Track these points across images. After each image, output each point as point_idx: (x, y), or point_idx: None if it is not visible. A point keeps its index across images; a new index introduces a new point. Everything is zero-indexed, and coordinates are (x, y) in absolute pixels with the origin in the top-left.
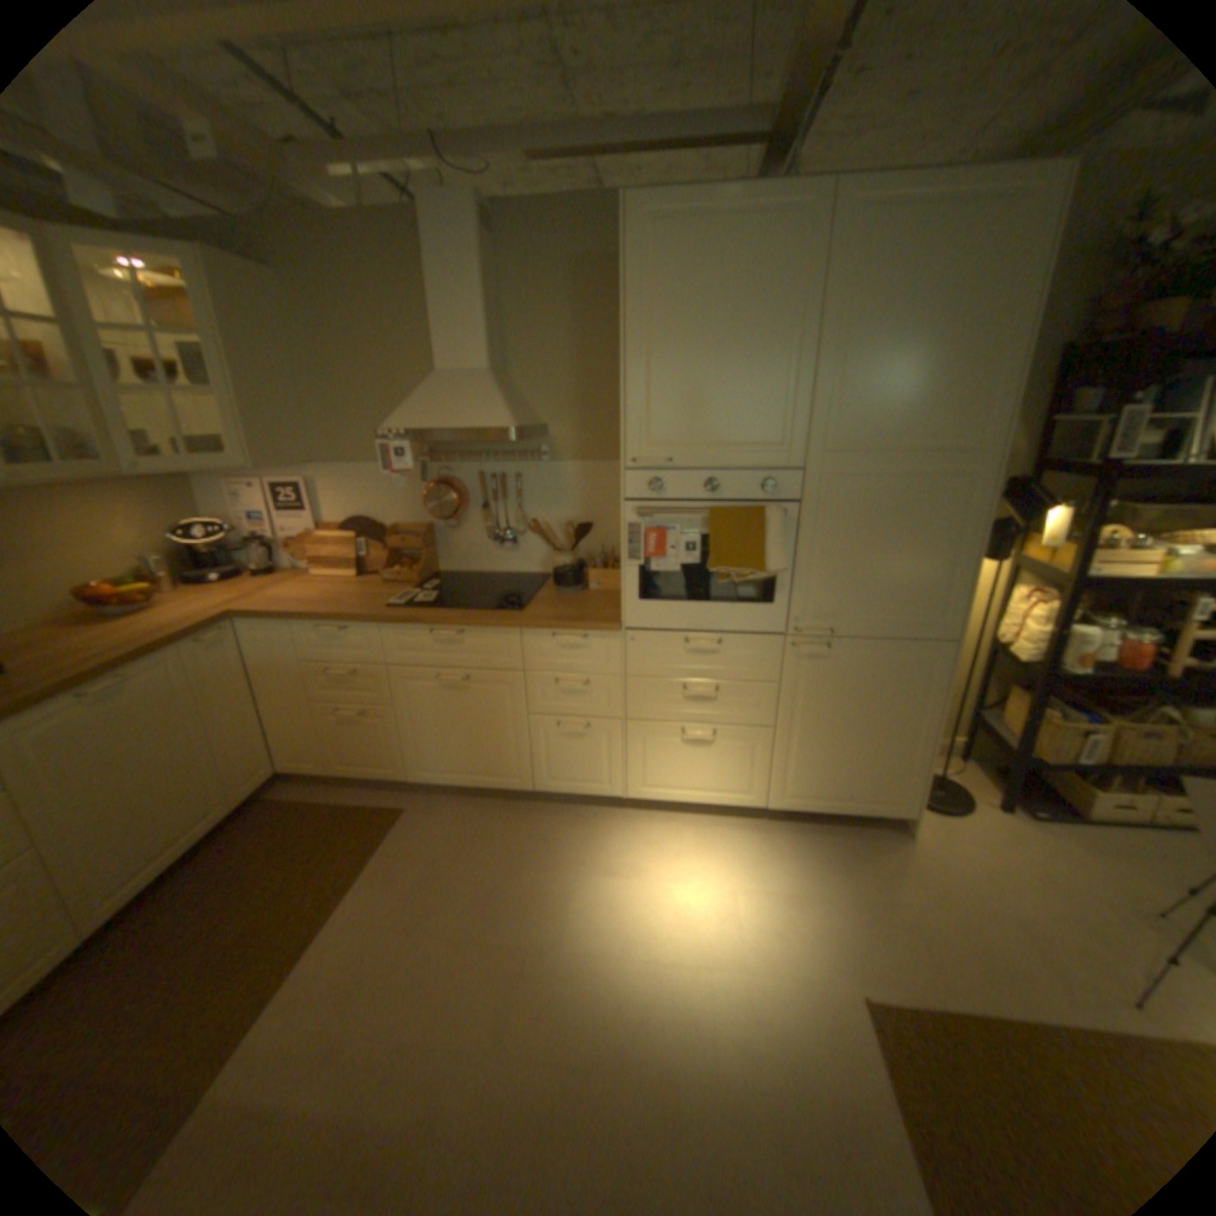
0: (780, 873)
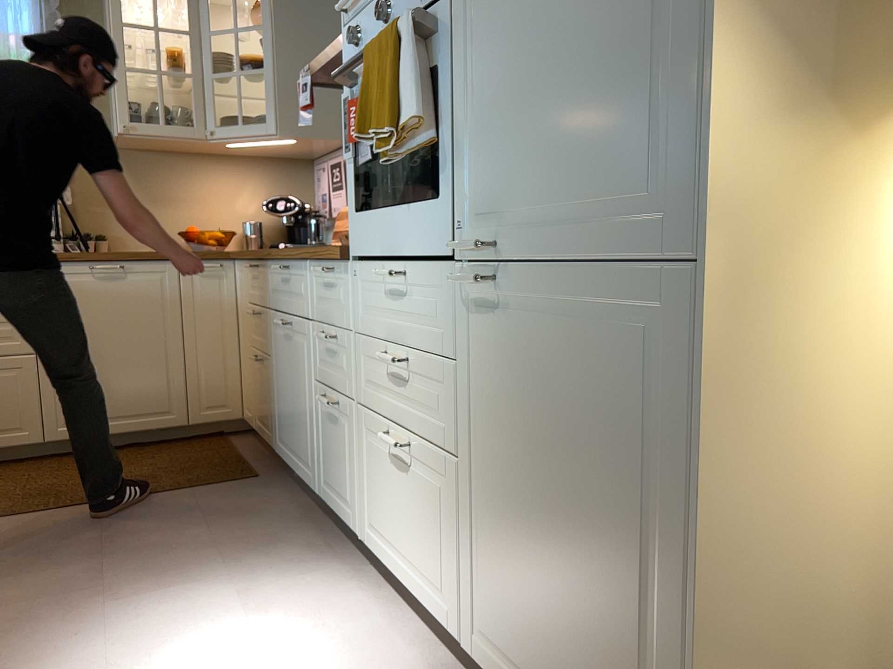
0: None
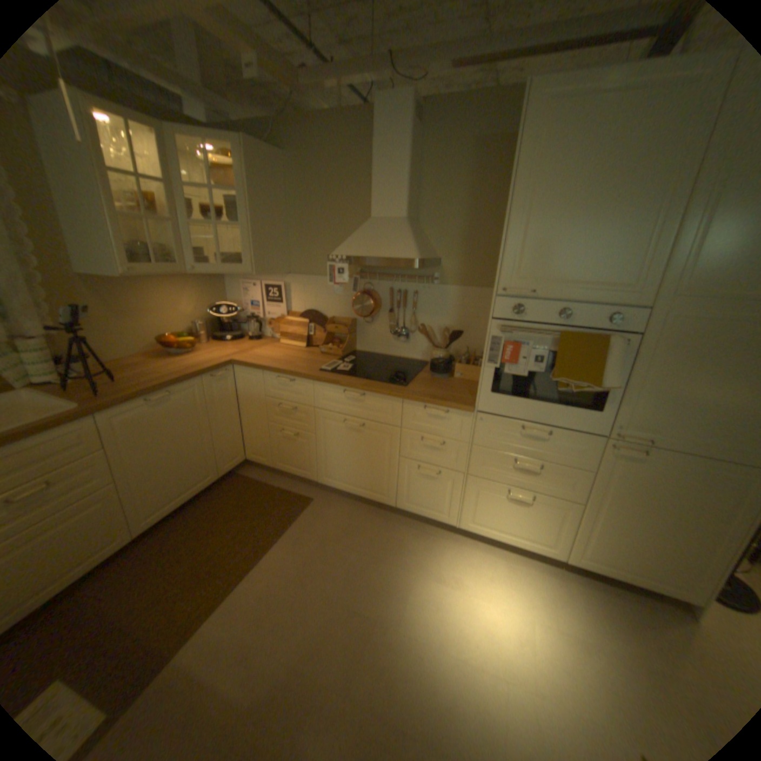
0: (572, 618)
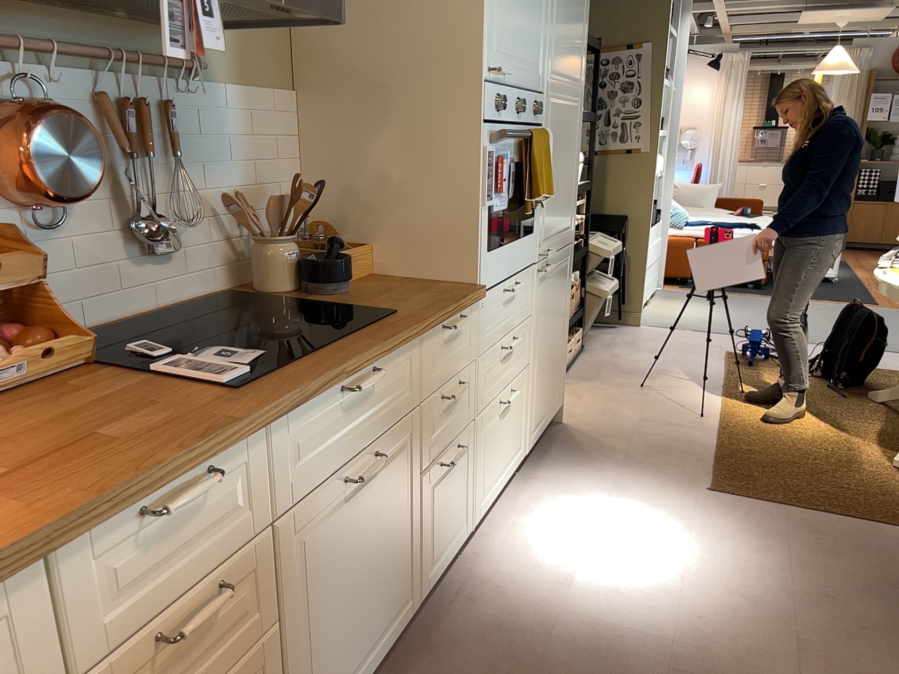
0: (583, 486)
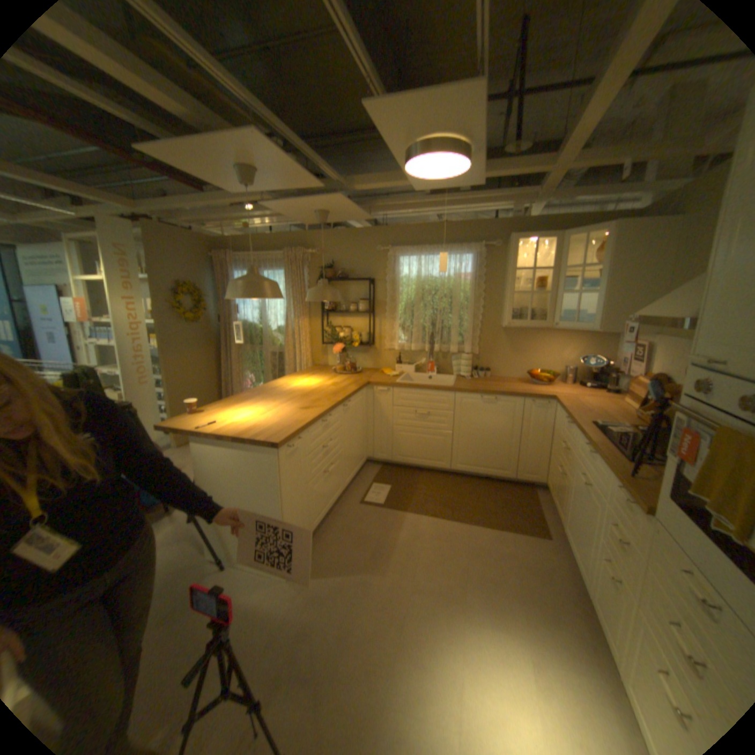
0: None
